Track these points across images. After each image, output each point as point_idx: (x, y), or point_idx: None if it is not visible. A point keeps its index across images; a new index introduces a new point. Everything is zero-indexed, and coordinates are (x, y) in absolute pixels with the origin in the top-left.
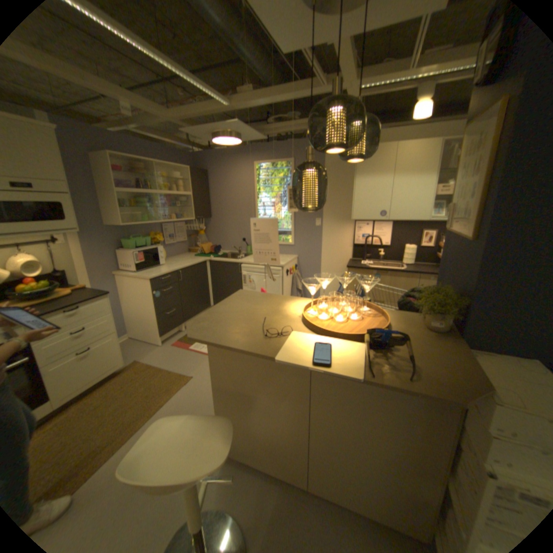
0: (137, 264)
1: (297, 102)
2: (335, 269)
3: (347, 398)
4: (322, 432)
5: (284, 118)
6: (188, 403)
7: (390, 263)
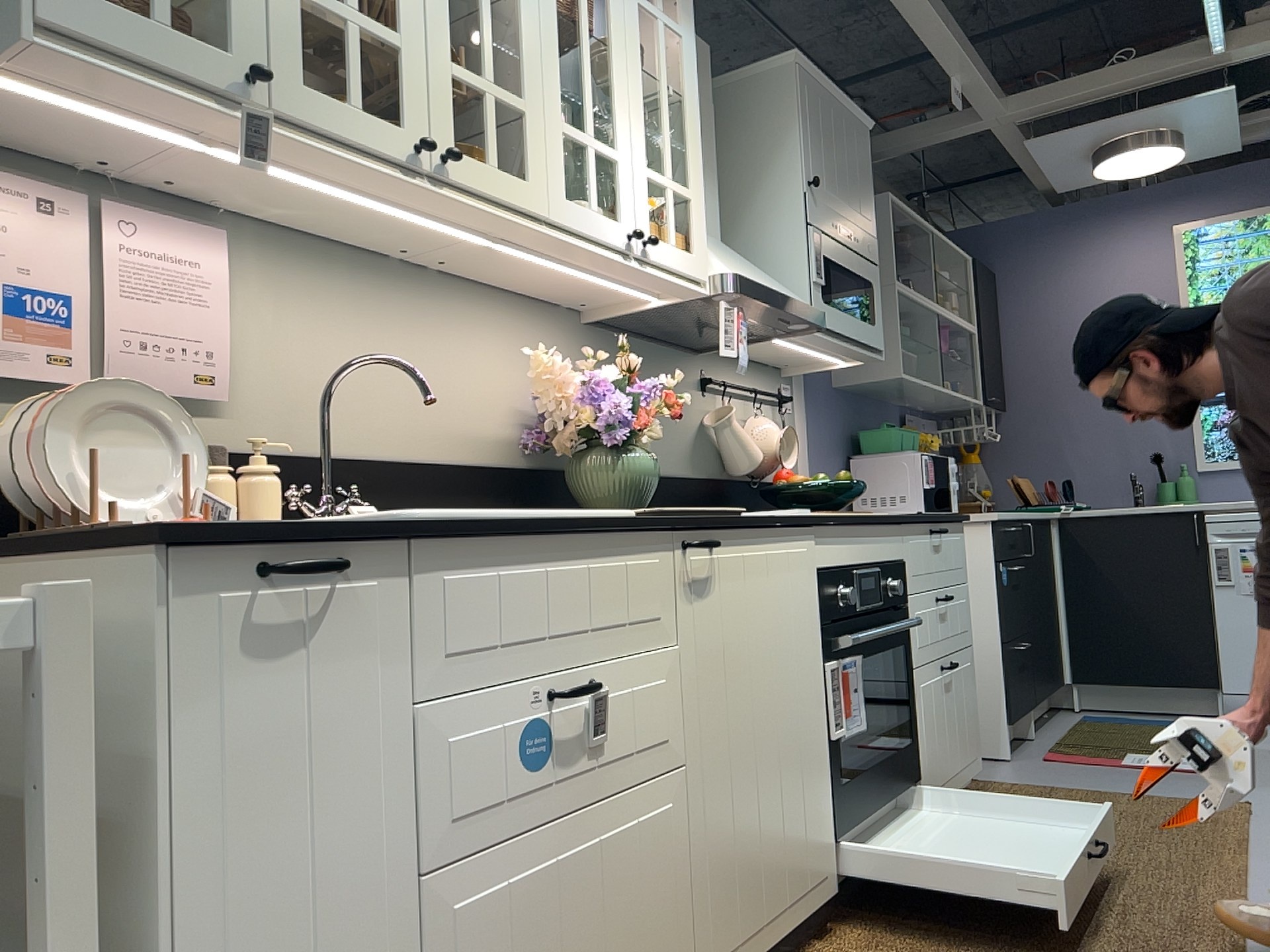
0: (925, 492)
1: None
2: None
3: None
4: None
5: None
6: None
7: None
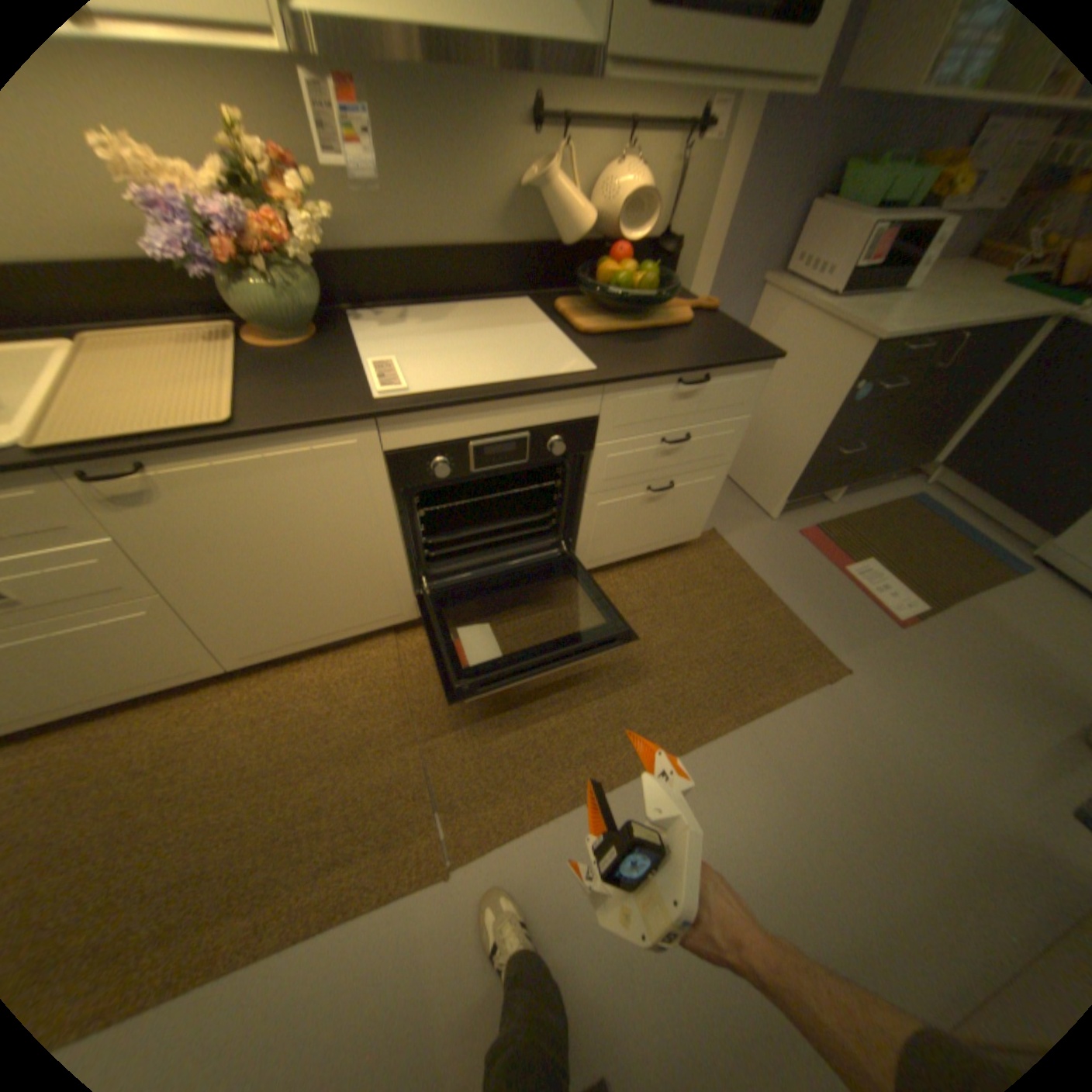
0: (856, 268)
1: None
2: None
3: None
4: None
5: None
6: (836, 750)
7: None
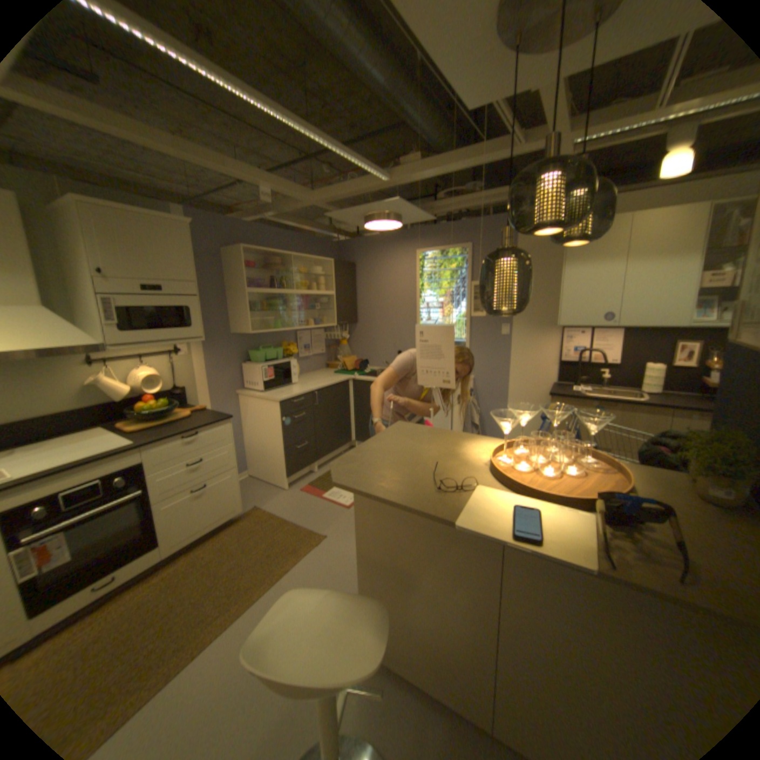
0: (265, 382)
1: (479, 168)
2: (530, 396)
3: (562, 596)
4: (519, 644)
5: (459, 191)
6: (320, 572)
7: (620, 391)
